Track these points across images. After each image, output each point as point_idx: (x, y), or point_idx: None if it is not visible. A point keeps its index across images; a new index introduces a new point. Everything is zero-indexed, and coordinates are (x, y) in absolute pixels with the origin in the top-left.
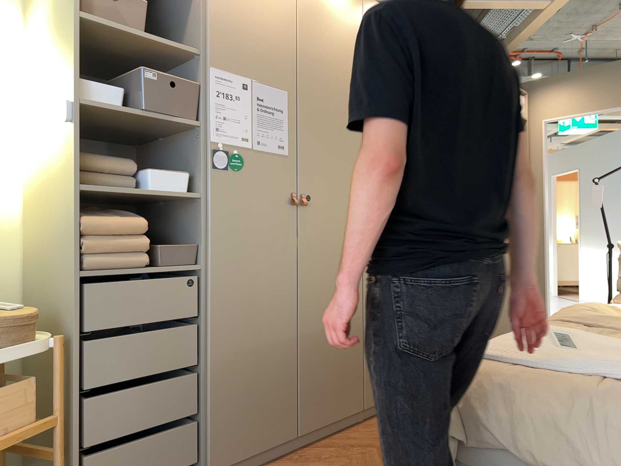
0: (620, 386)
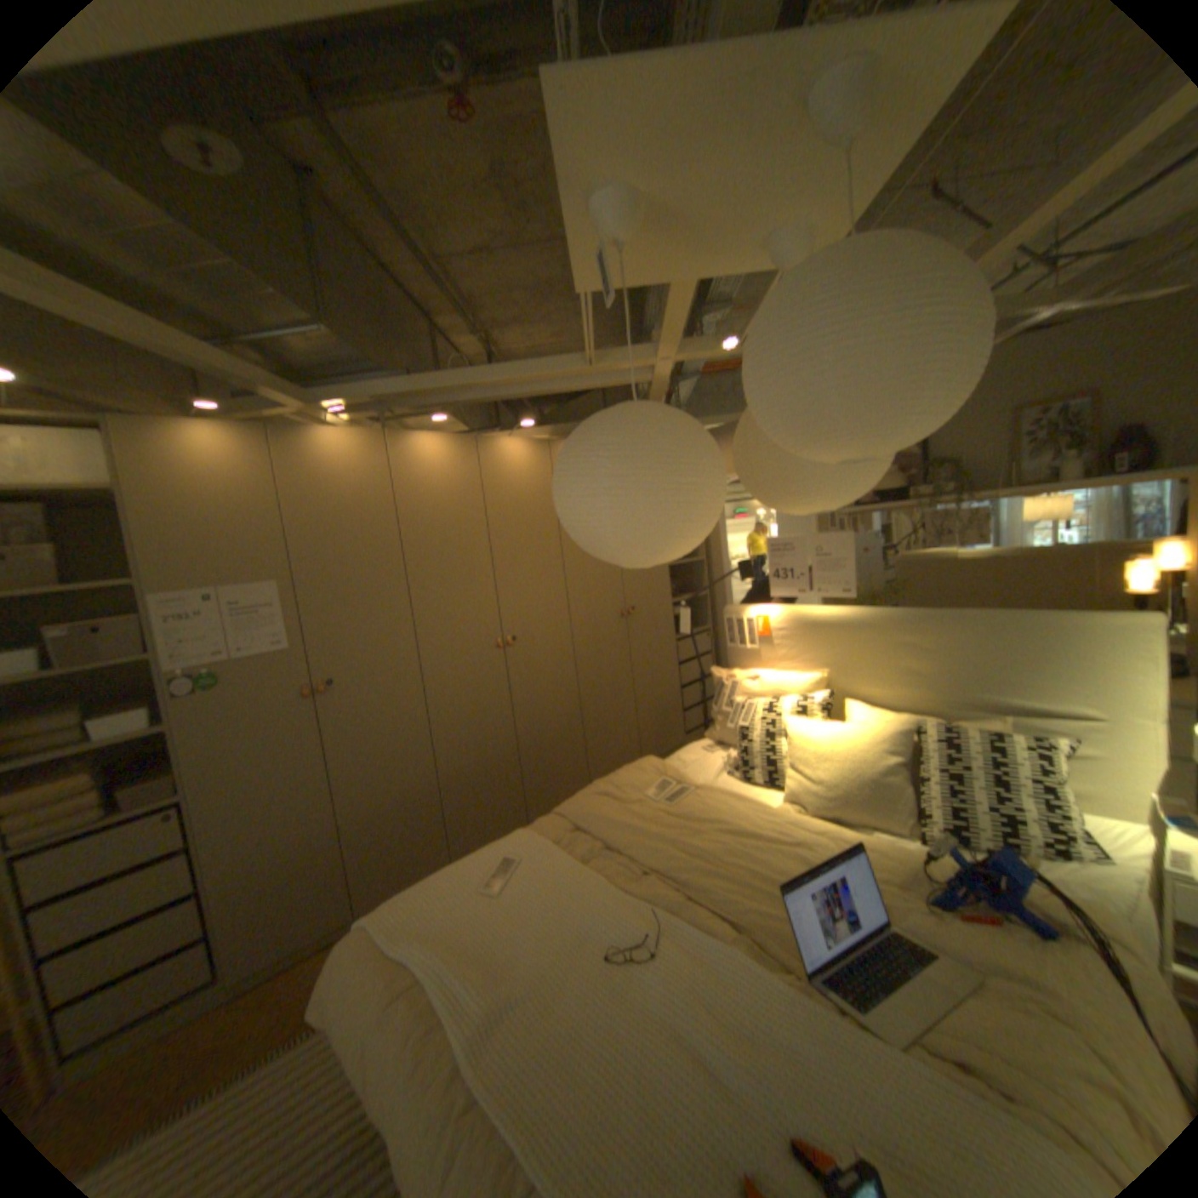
0: (421, 991)
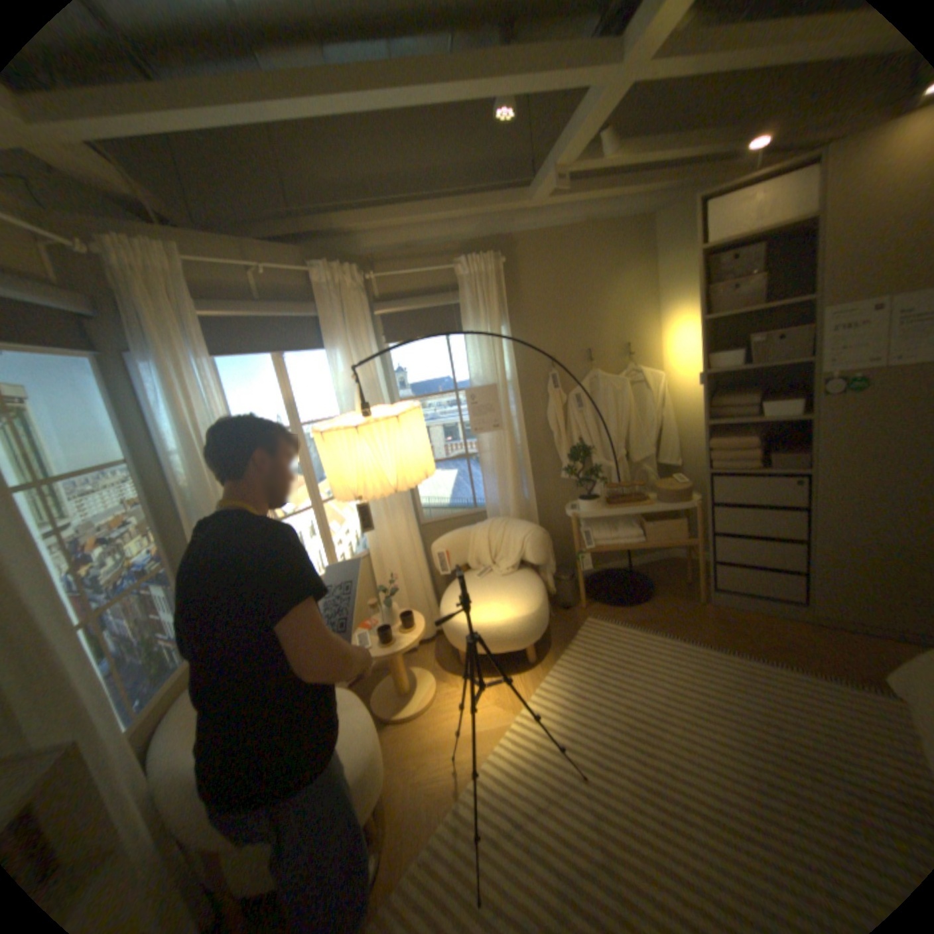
0: None
